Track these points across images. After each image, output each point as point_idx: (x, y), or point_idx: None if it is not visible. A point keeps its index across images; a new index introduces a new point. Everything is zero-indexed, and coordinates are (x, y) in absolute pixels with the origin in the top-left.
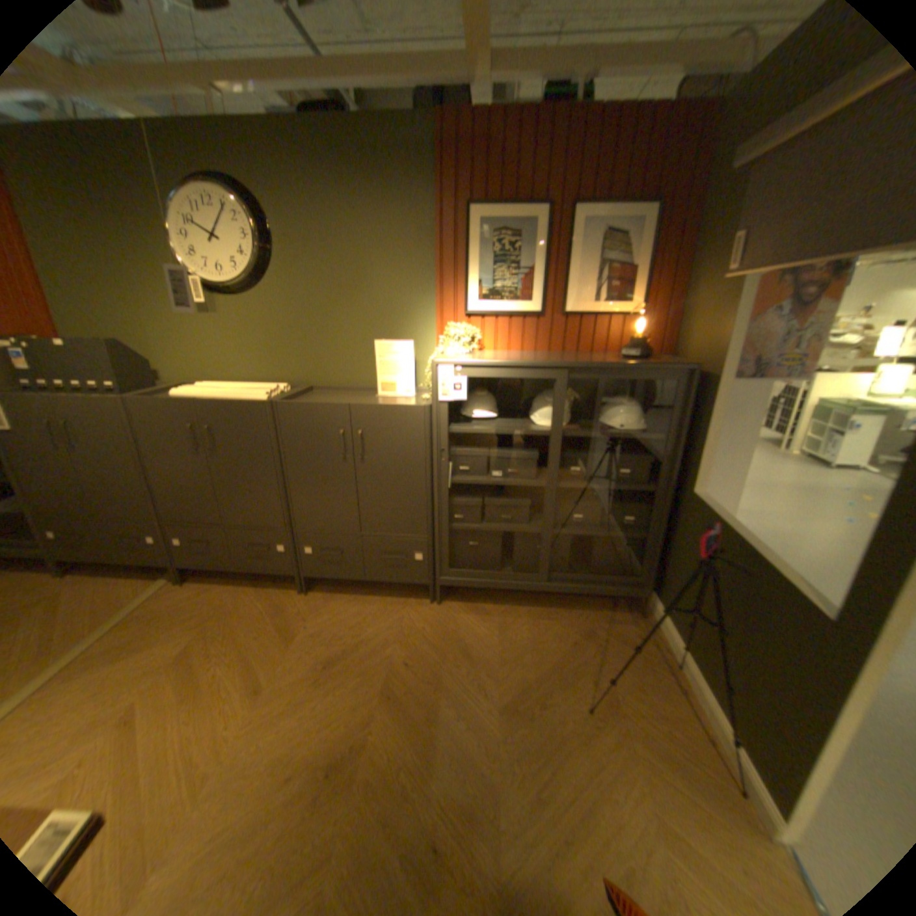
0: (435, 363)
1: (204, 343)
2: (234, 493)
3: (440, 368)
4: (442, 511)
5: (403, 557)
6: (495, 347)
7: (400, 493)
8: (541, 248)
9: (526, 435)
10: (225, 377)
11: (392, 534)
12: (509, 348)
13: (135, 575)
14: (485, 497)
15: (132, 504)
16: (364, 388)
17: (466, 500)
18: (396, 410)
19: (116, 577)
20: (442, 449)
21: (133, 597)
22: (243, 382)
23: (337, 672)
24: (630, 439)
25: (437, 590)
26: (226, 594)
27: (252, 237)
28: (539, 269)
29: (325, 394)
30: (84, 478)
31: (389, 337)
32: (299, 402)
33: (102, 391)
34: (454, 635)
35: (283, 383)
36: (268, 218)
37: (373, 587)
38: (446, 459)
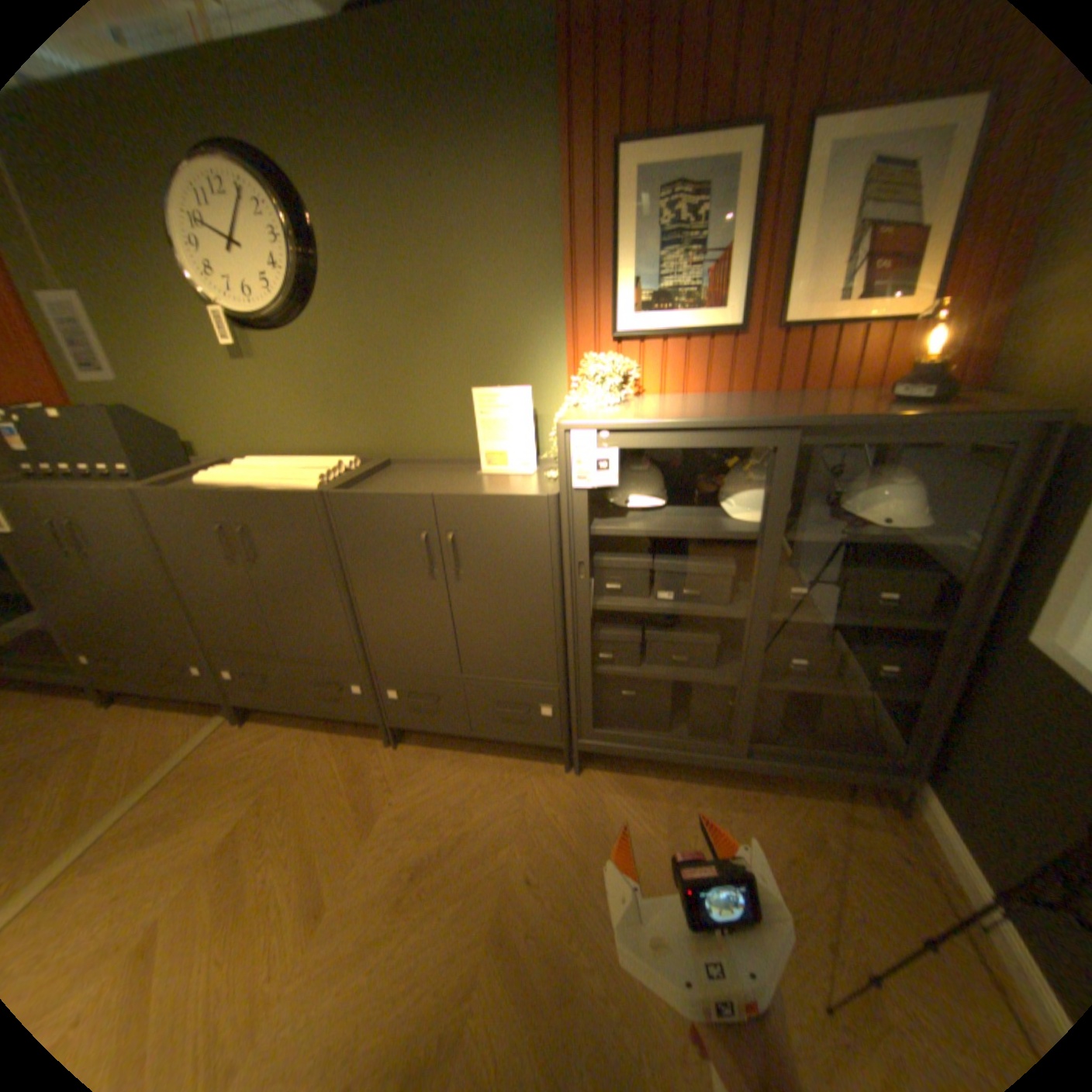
0: (564, 422)
1: (242, 402)
2: (287, 618)
3: (571, 435)
4: (580, 652)
5: (524, 712)
6: (663, 387)
7: (516, 625)
8: (745, 209)
9: (716, 539)
10: (275, 449)
11: (507, 680)
12: (685, 389)
13: (190, 709)
14: (647, 628)
15: (166, 628)
16: (462, 460)
17: (617, 633)
18: (503, 503)
19: (168, 711)
20: (578, 562)
21: (182, 744)
22: (299, 455)
23: (429, 890)
24: (906, 544)
25: (575, 757)
26: (294, 744)
27: (283, 238)
28: (742, 249)
29: (407, 471)
30: (105, 594)
31: (495, 381)
32: (359, 493)
33: (114, 478)
34: (601, 832)
35: (351, 455)
36: (305, 205)
37: (486, 740)
38: (584, 576)
